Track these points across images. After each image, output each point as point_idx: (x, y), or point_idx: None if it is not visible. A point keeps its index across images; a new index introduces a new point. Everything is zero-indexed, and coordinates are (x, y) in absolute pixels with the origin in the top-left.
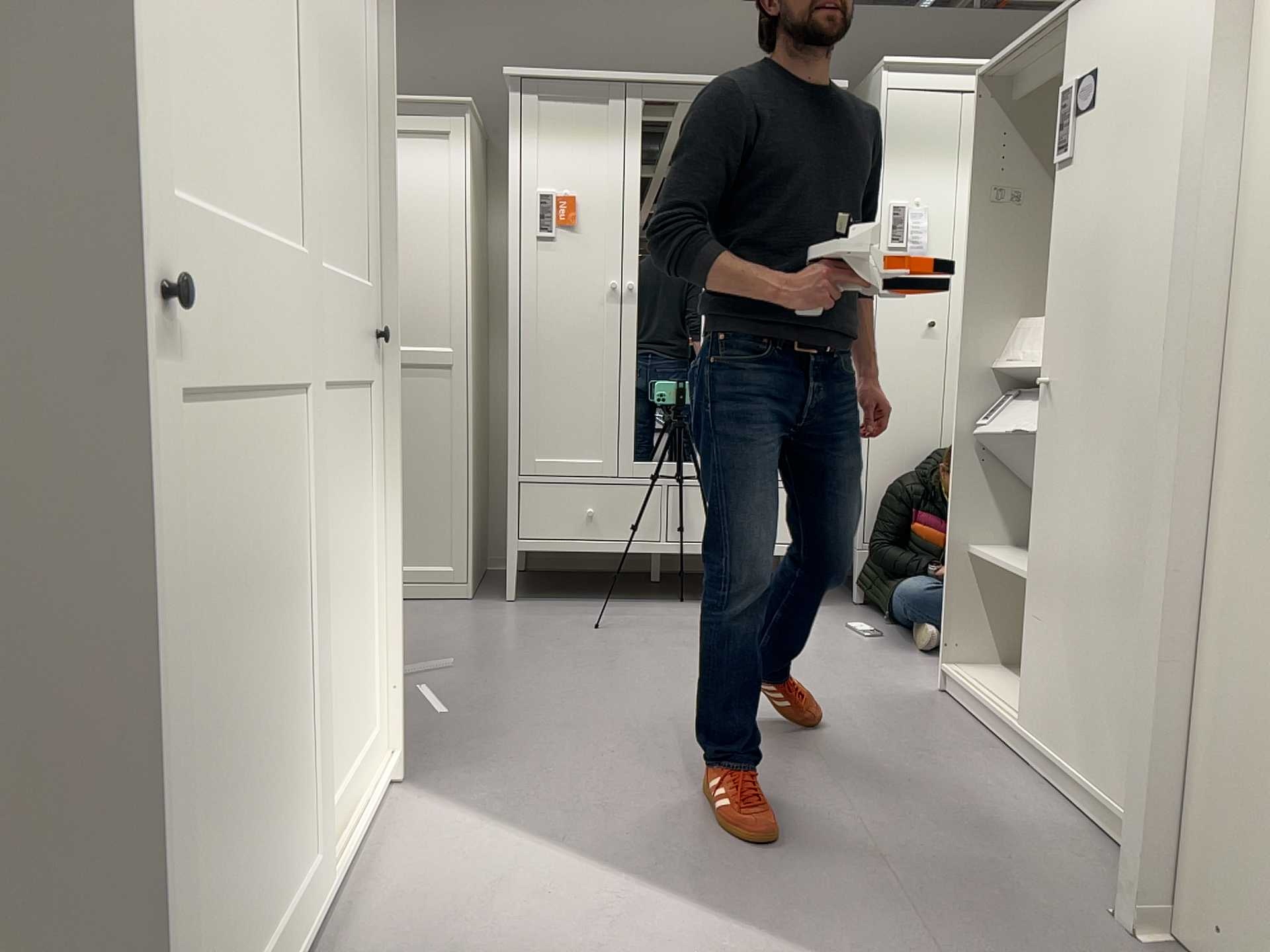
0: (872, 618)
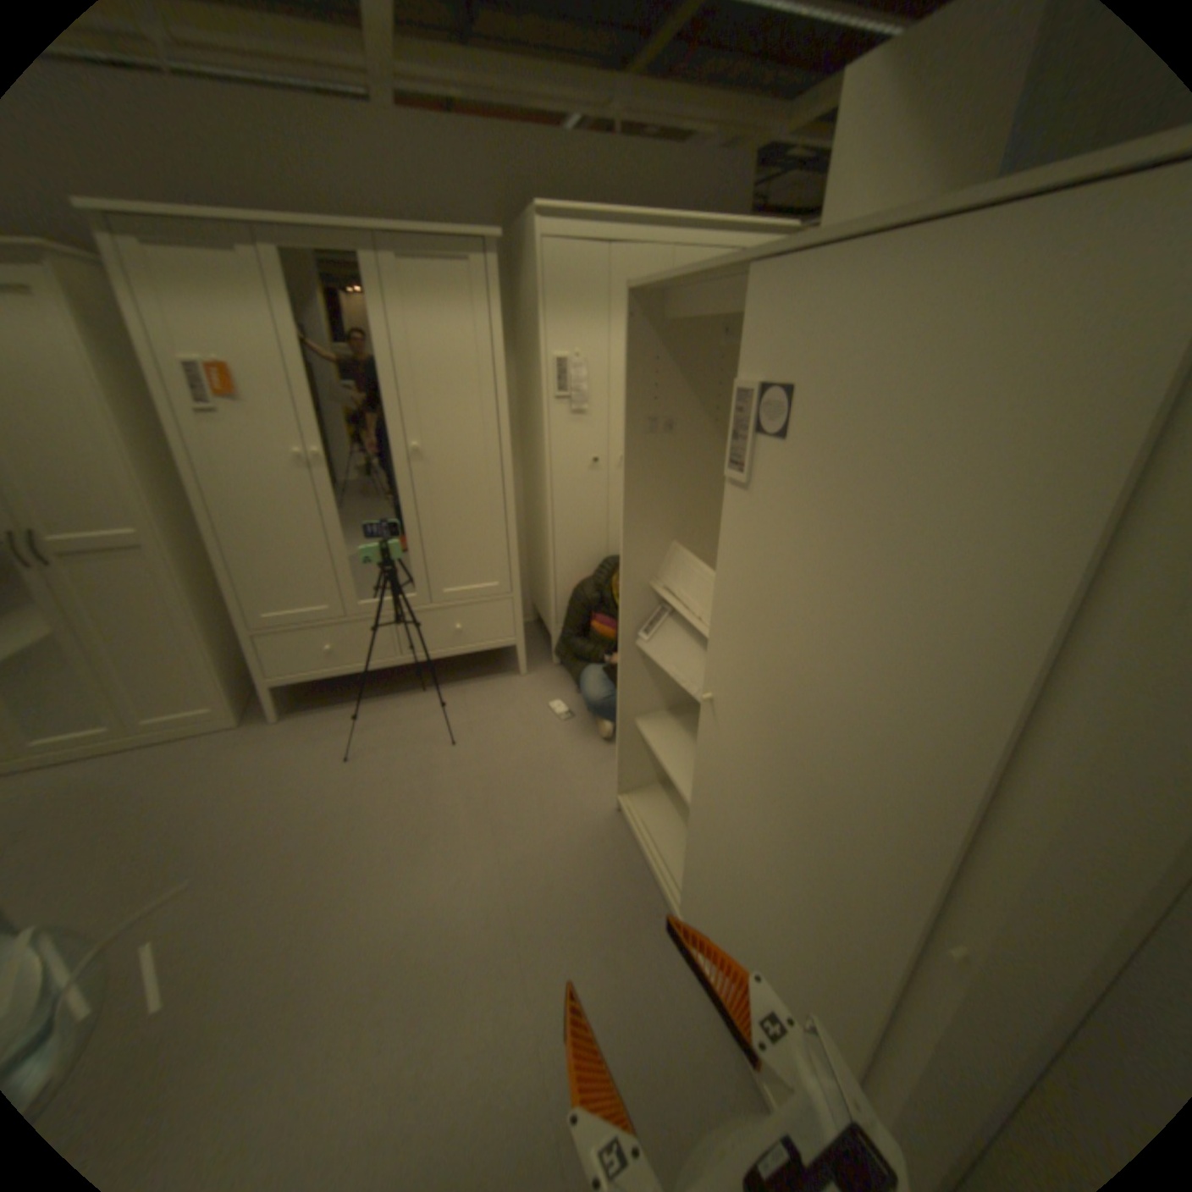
0: (566, 687)
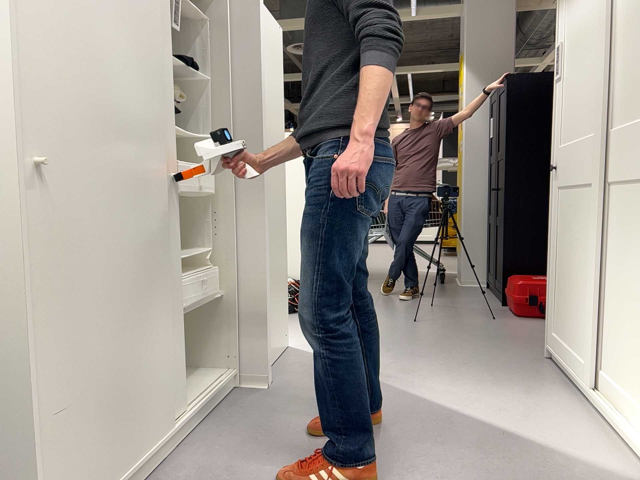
0: None
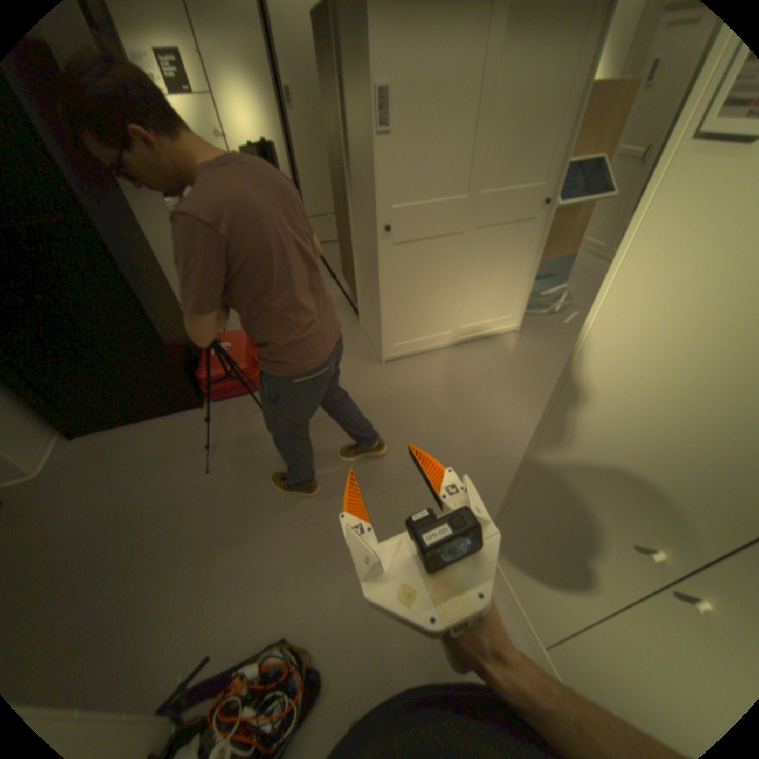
0: None
